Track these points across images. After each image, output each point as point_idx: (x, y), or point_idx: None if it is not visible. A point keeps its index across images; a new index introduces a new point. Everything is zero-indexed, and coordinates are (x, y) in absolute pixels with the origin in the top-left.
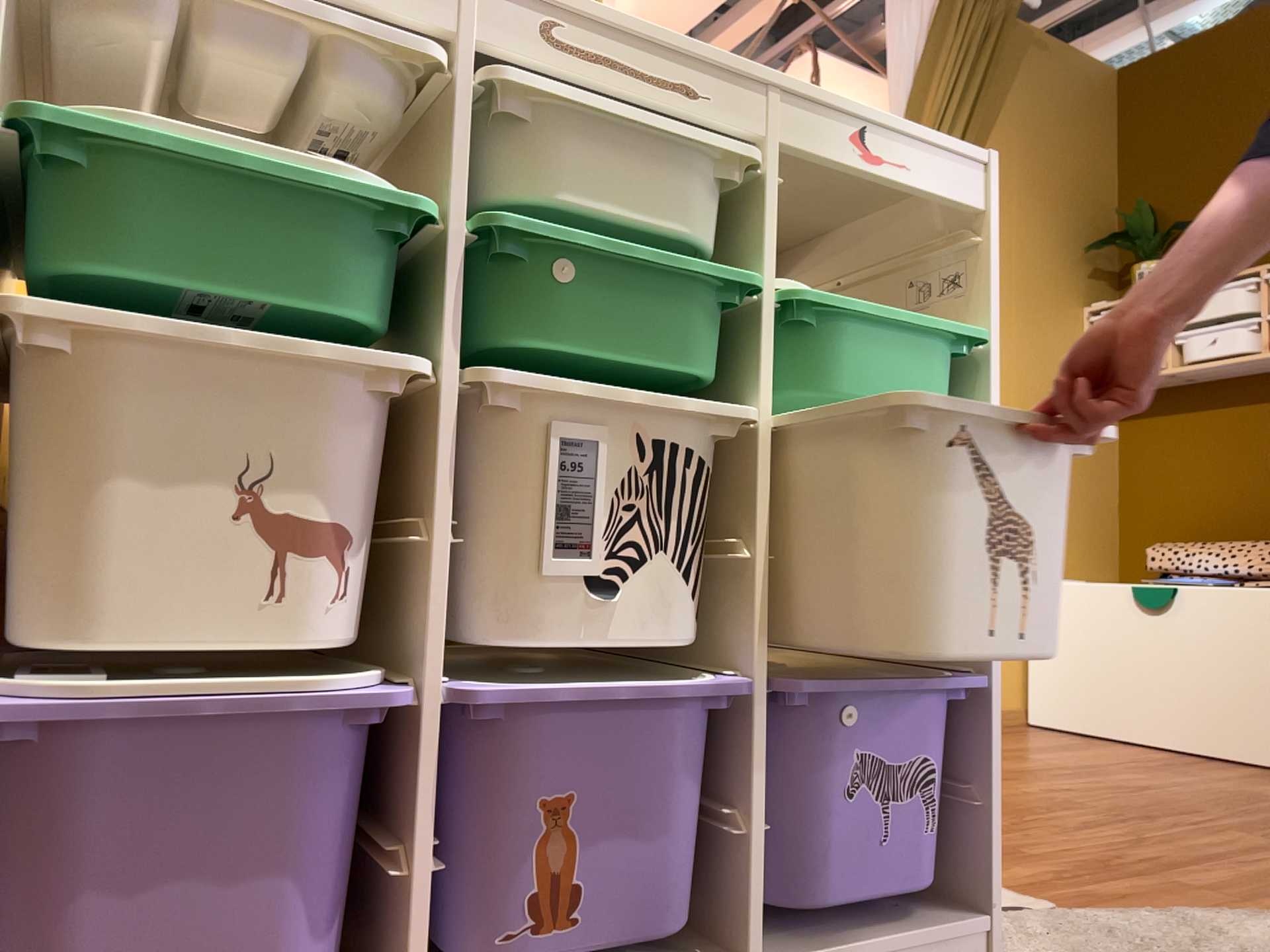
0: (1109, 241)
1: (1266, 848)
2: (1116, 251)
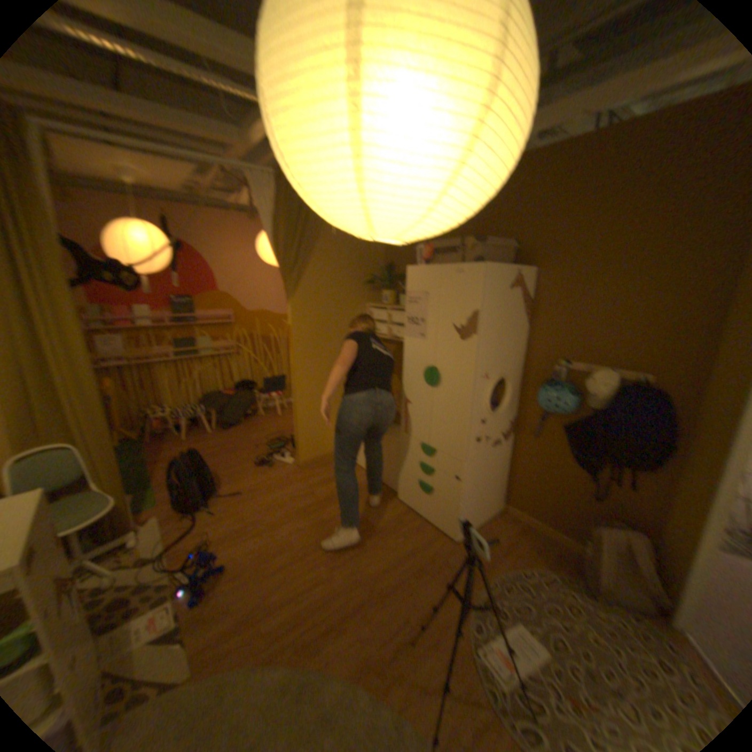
0: (378, 280)
1: (320, 591)
2: (380, 285)
